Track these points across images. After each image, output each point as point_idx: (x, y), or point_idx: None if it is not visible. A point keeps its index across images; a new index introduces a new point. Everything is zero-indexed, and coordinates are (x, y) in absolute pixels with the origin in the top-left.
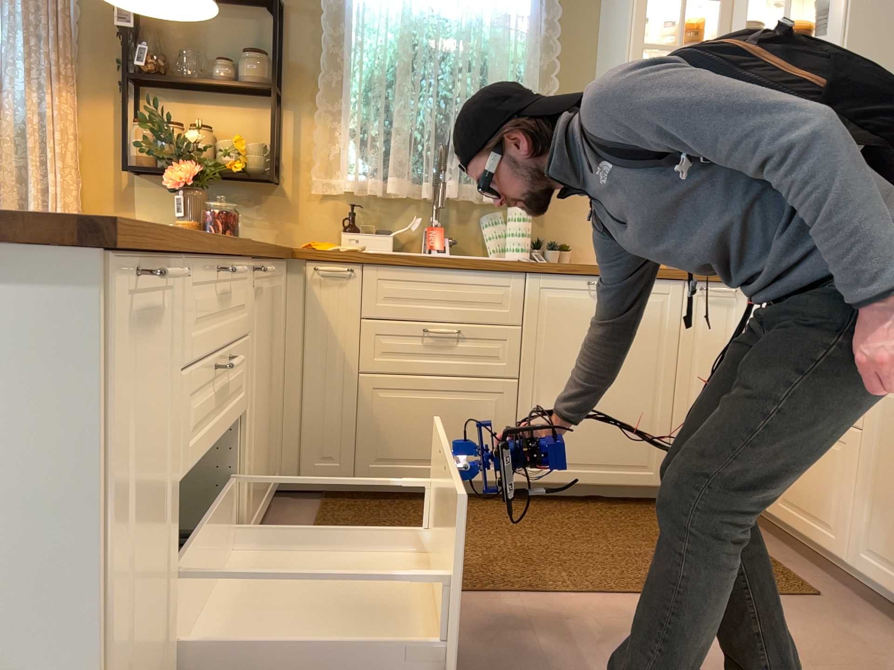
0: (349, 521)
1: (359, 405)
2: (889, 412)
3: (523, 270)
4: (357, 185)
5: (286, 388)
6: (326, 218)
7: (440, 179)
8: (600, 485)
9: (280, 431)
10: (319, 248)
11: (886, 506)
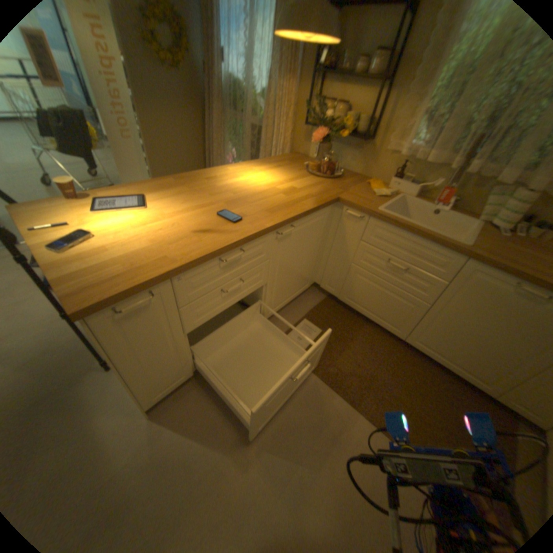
0: (325, 316)
1: (348, 275)
2: None
3: (468, 256)
4: (415, 149)
5: (324, 254)
6: (391, 165)
7: (476, 154)
8: (452, 372)
9: (317, 269)
10: (373, 187)
11: None
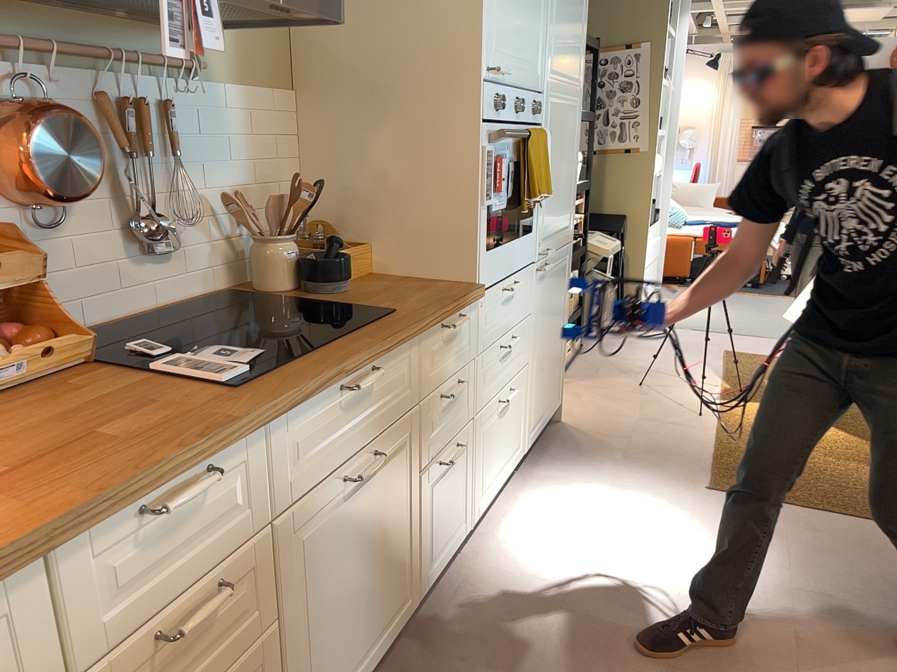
0: None
1: None
2: (305, 553)
3: None
4: None
5: None
6: None
7: None
8: None
9: None
10: None
11: (319, 649)
